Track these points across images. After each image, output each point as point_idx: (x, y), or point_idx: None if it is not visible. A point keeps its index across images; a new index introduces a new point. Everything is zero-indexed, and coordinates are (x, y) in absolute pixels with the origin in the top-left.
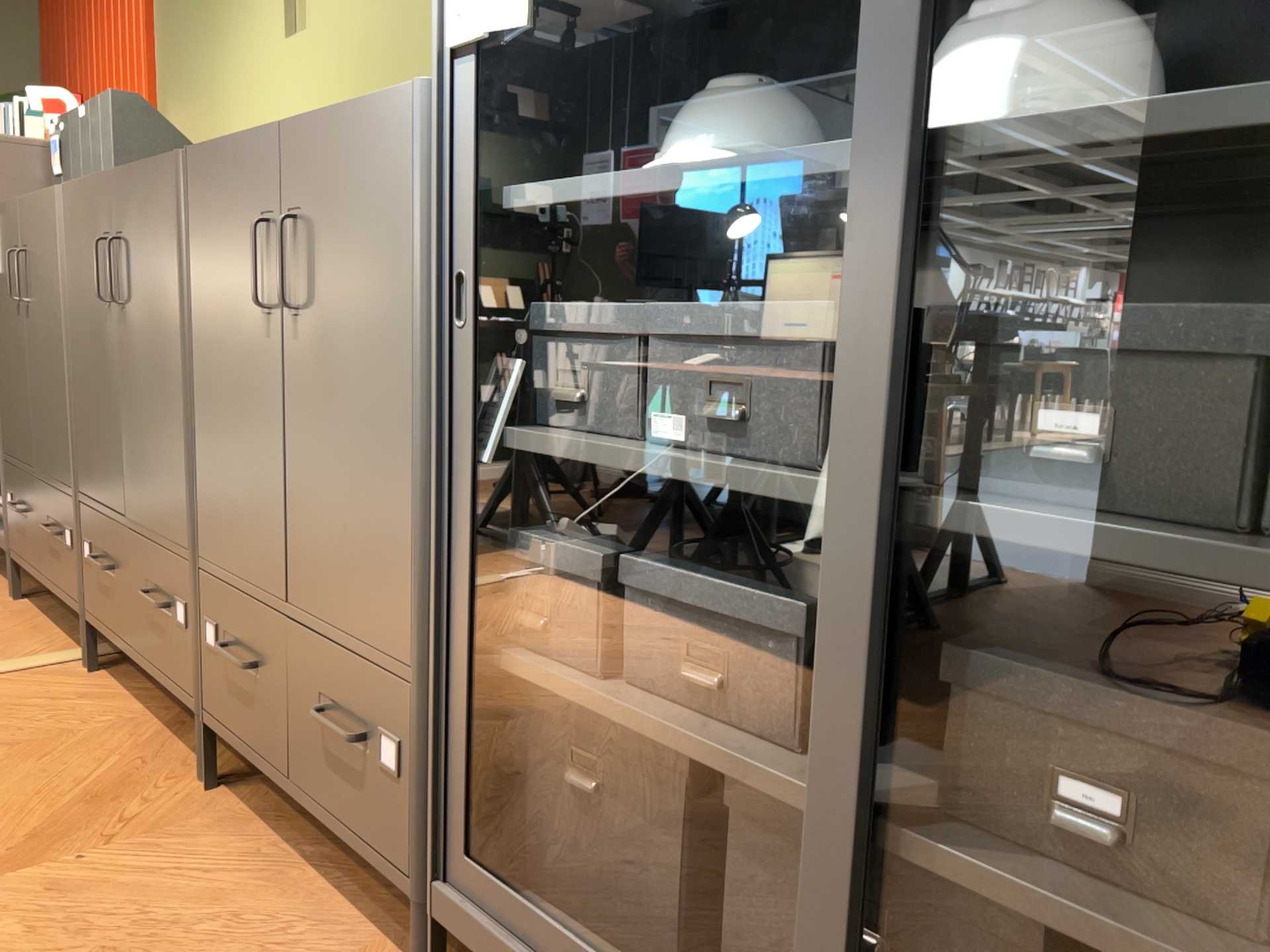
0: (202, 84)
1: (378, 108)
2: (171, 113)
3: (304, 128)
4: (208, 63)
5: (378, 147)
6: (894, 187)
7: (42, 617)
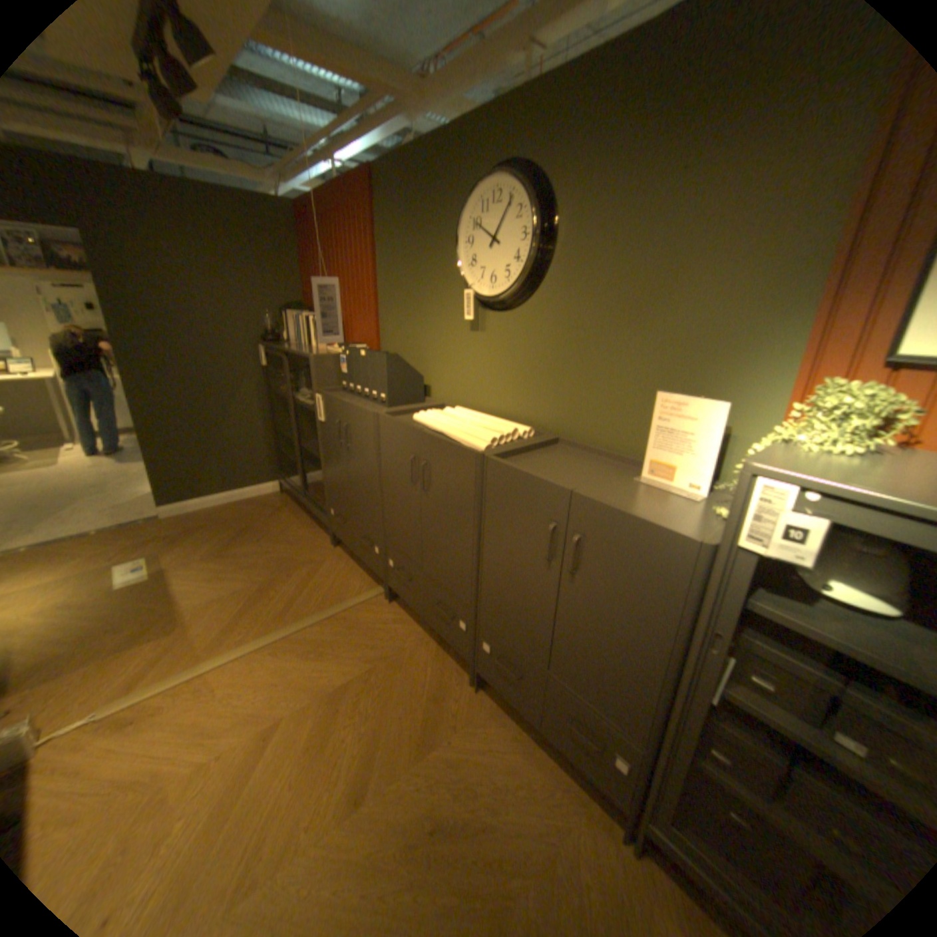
0: (410, 329)
1: (665, 535)
2: (389, 335)
3: (594, 506)
4: (414, 320)
5: (661, 551)
6: None
7: (351, 559)
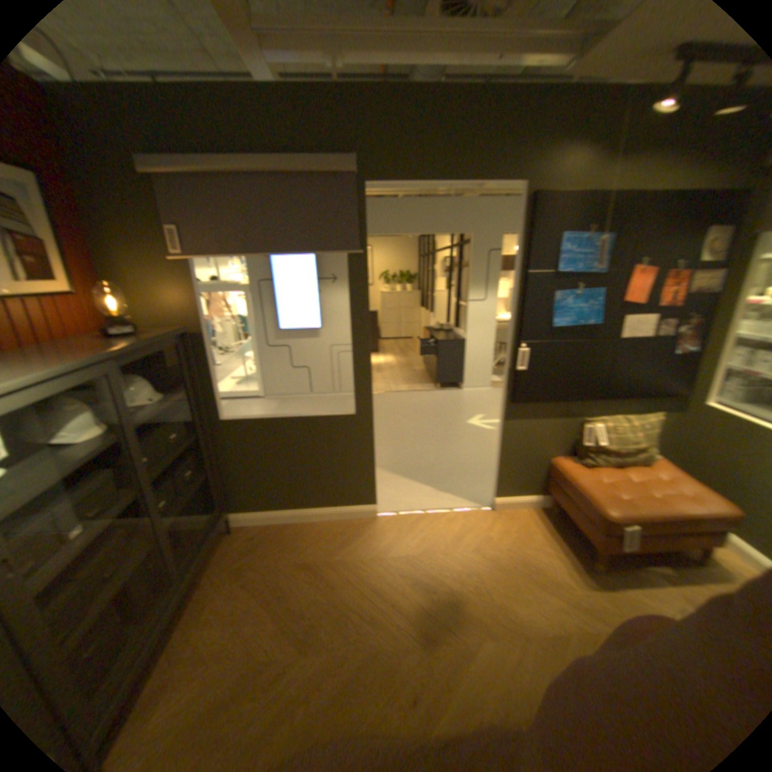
0: None
1: None
2: None
3: None
4: None
5: None
6: (127, 441)
7: None
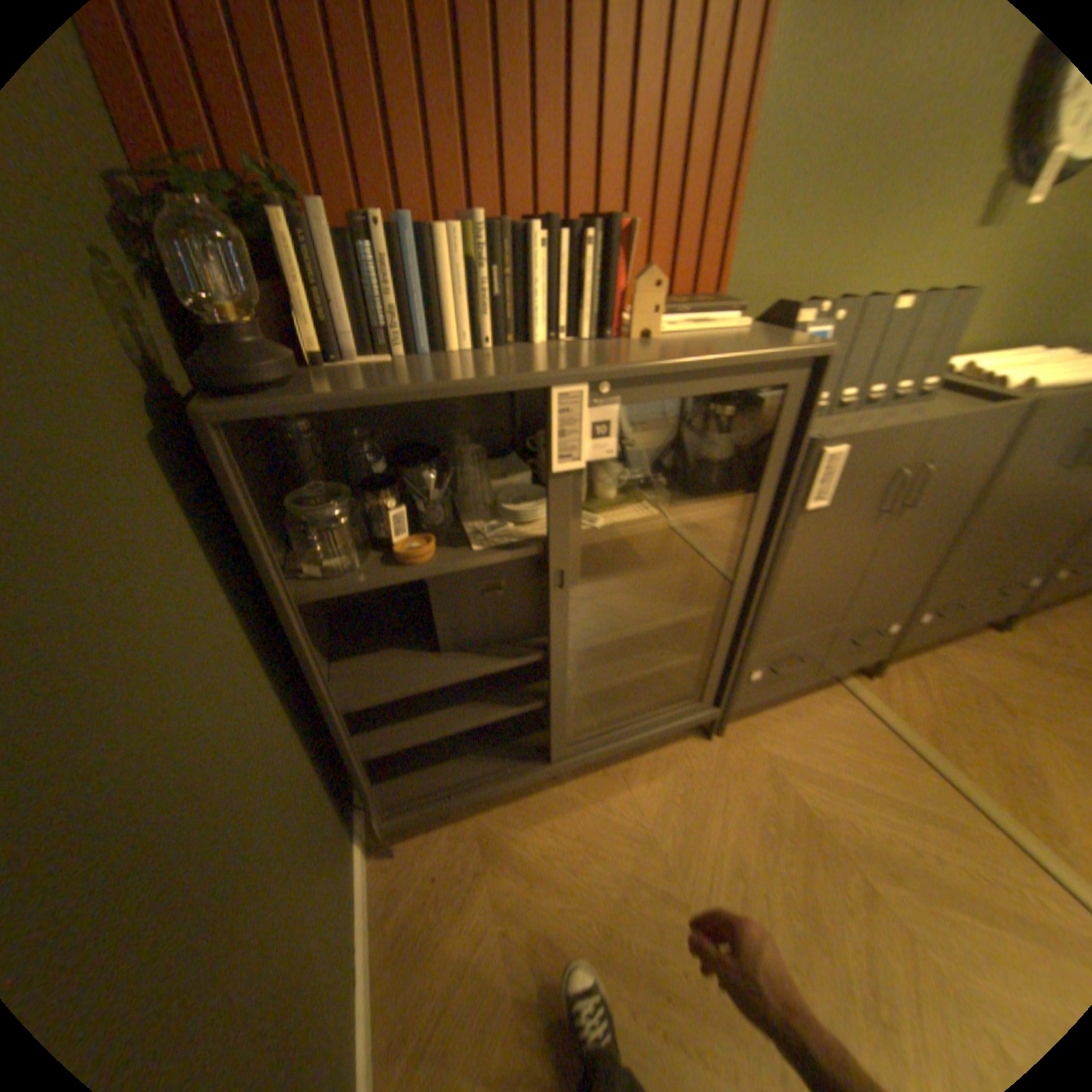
0: (836, 237)
1: None
2: (760, 260)
3: None
4: (856, 216)
5: None
6: None
7: (764, 714)
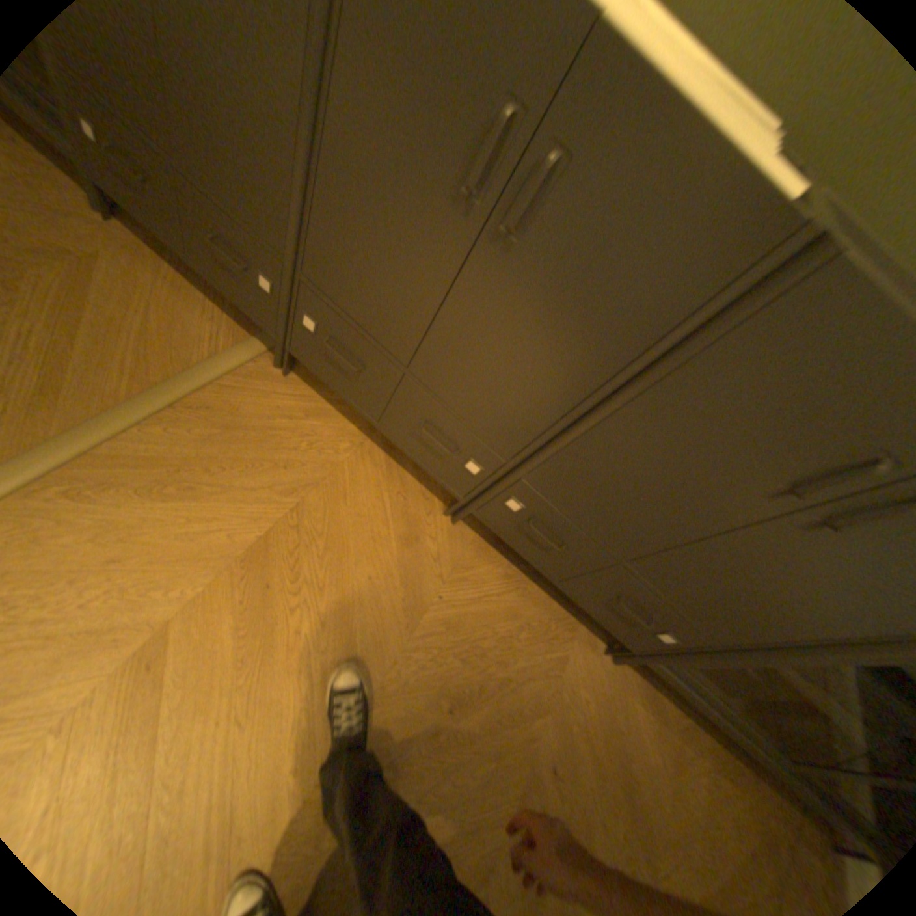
0: None
1: None
2: None
3: None
4: None
5: None
6: None
7: (161, 262)
